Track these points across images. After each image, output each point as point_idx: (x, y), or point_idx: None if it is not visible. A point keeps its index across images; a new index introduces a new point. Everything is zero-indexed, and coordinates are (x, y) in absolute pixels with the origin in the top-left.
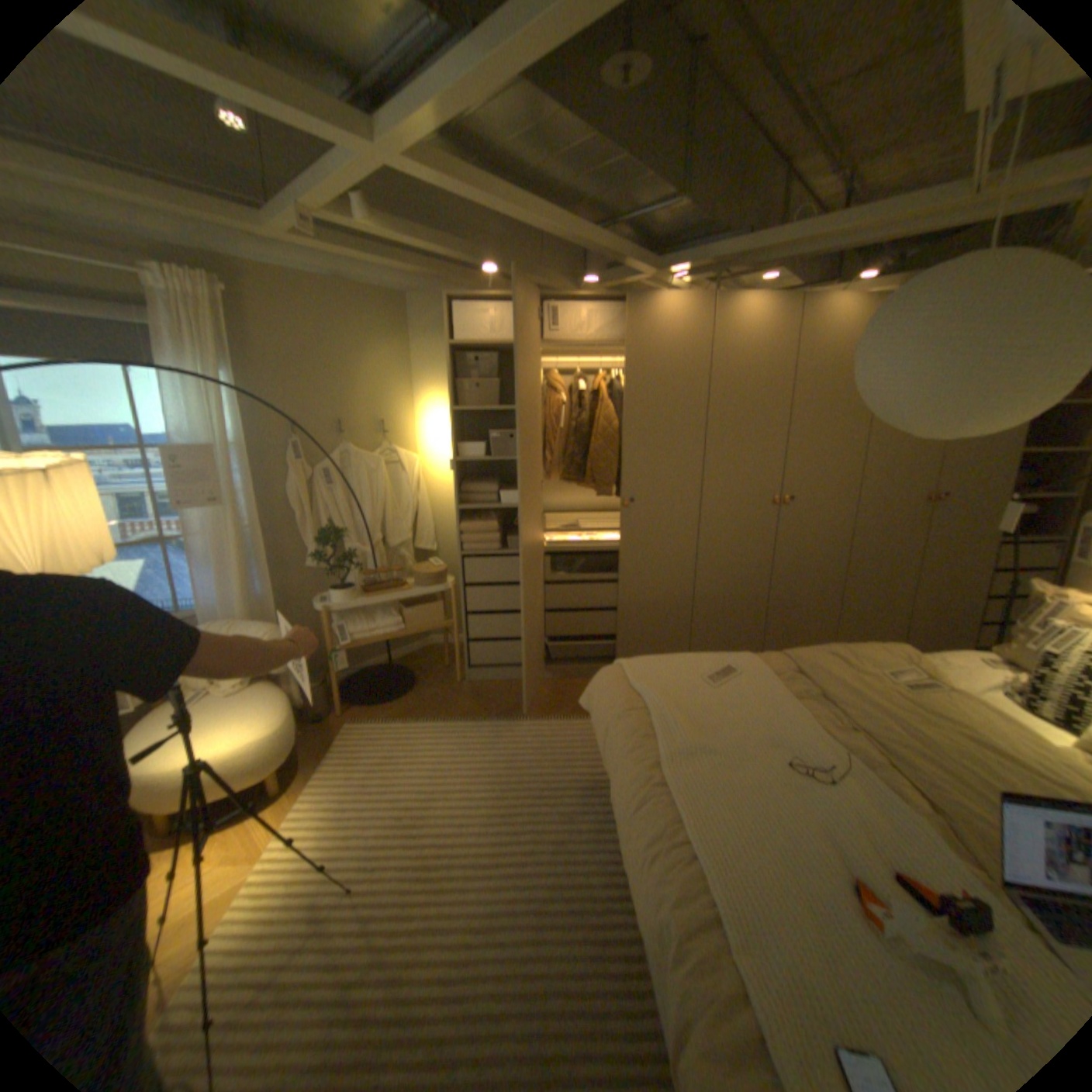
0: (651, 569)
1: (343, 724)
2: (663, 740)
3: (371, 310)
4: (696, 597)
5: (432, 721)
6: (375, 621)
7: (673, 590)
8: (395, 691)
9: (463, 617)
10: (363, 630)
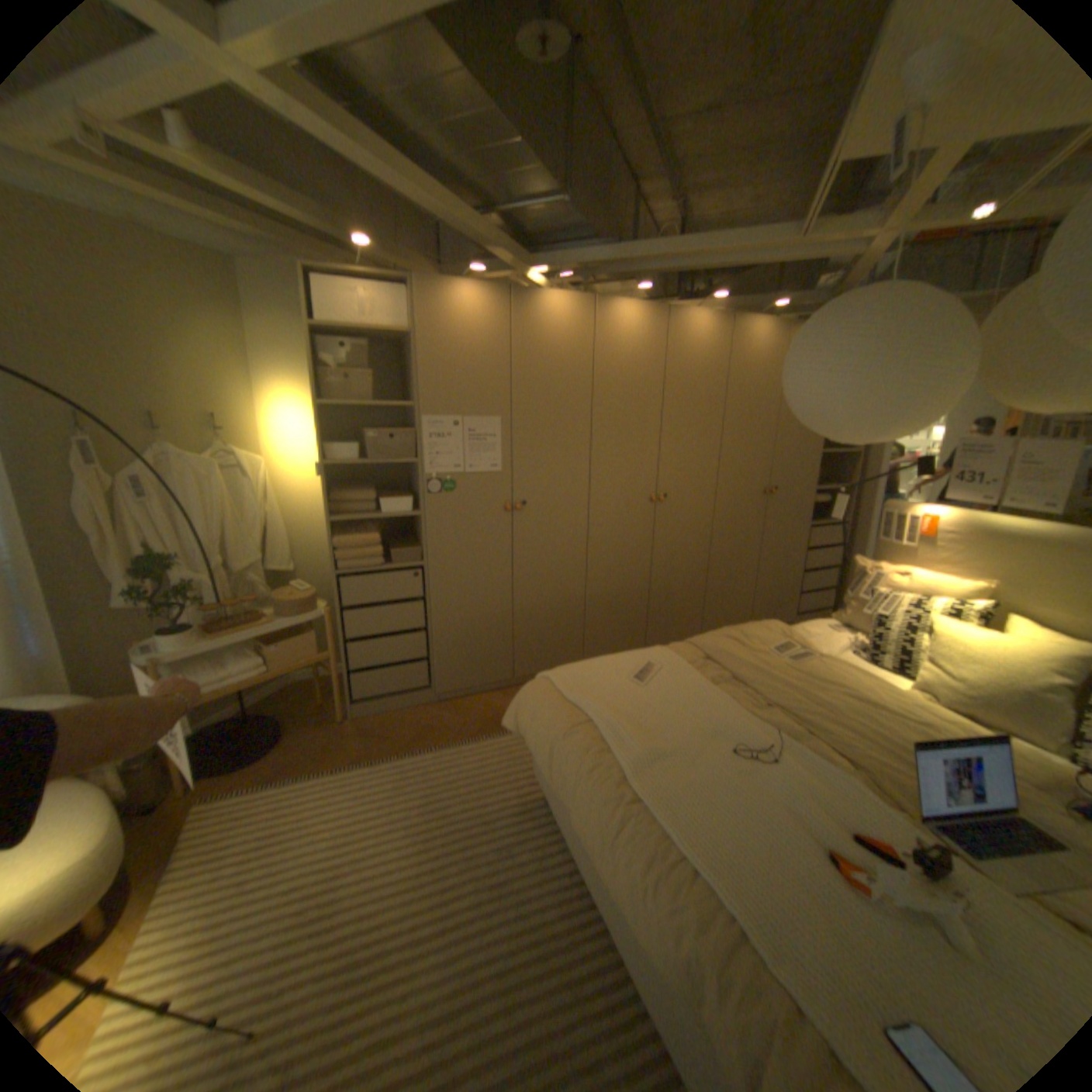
0: (545, 572)
1: (189, 807)
2: (620, 752)
3: (188, 273)
4: (587, 596)
5: (316, 777)
6: (225, 667)
7: (567, 591)
8: (257, 749)
9: (341, 647)
10: (210, 681)
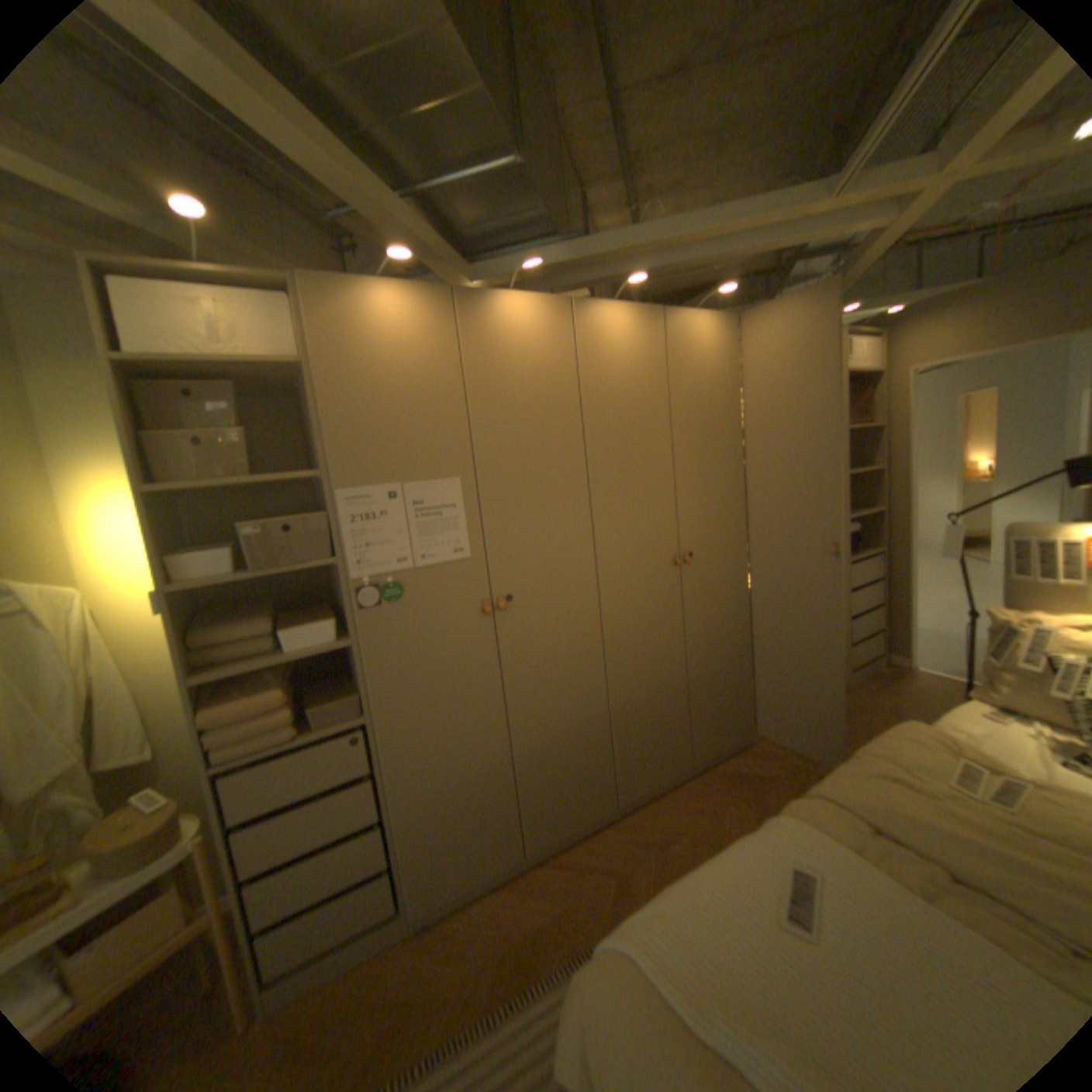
0: (552, 689)
1: None
2: None
3: None
4: (613, 709)
5: None
6: None
7: (585, 710)
8: None
9: (233, 893)
10: None
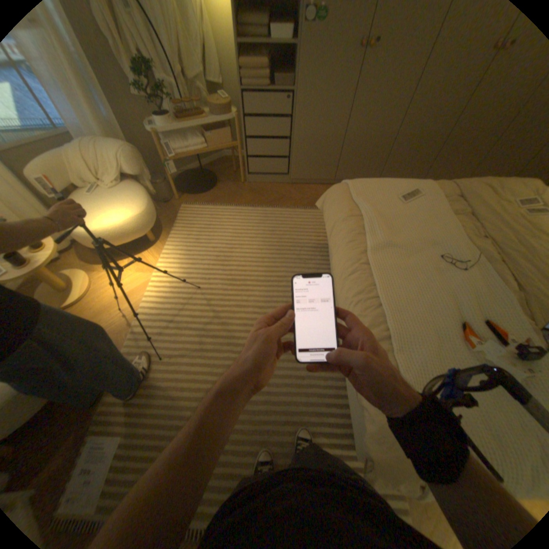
0: (375, 108)
1: (180, 204)
2: (370, 237)
3: None
4: (399, 133)
5: (229, 205)
6: (187, 140)
7: (385, 127)
8: (206, 186)
9: (243, 140)
10: (180, 147)
